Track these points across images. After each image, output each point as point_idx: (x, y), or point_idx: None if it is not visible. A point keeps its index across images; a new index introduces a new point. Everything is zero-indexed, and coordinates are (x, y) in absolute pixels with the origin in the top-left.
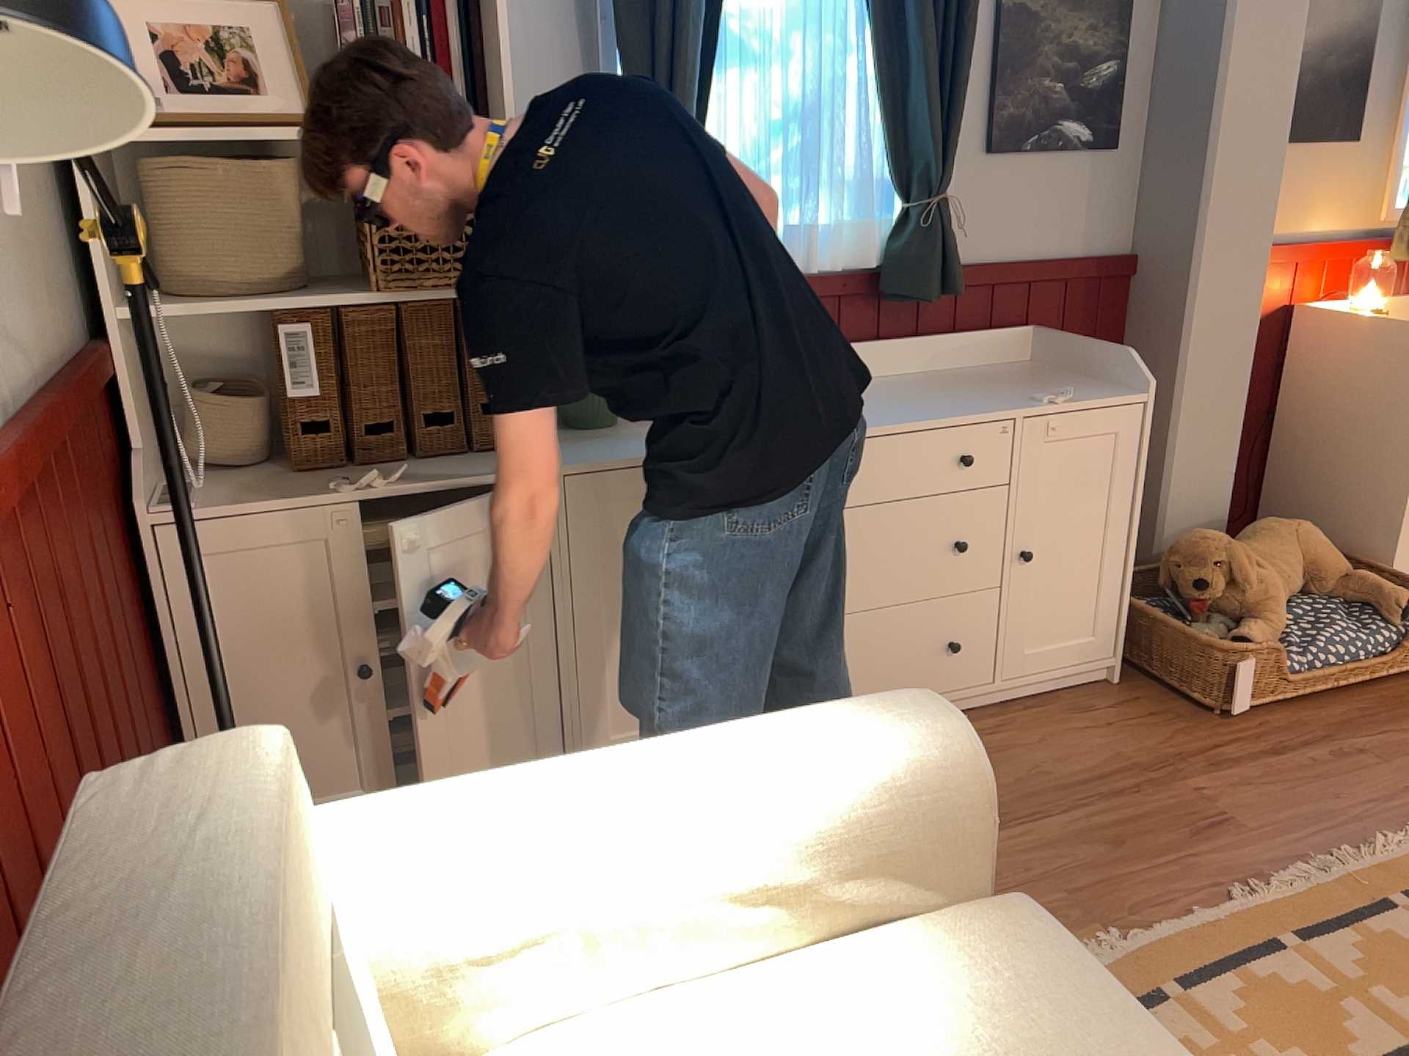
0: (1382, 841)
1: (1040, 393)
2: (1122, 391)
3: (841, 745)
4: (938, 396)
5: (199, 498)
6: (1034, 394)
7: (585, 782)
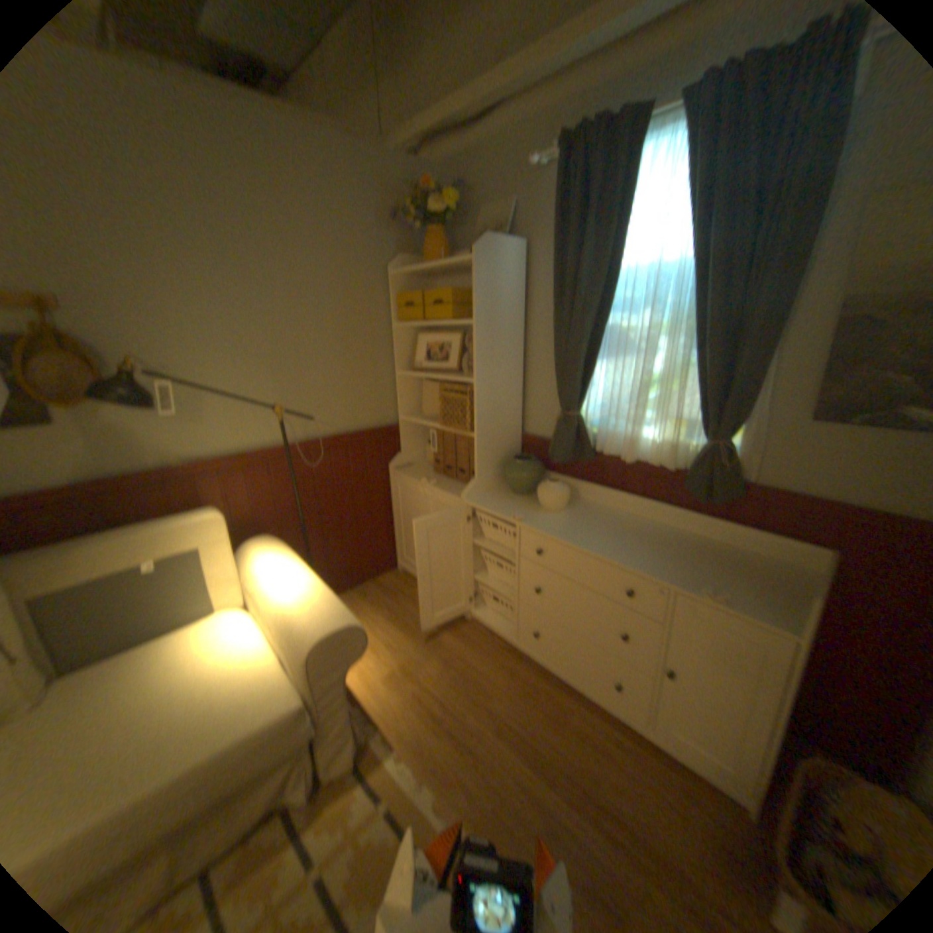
0: None
1: (715, 587)
2: (793, 624)
3: (305, 614)
4: (667, 555)
5: (406, 470)
6: (719, 586)
7: (284, 574)
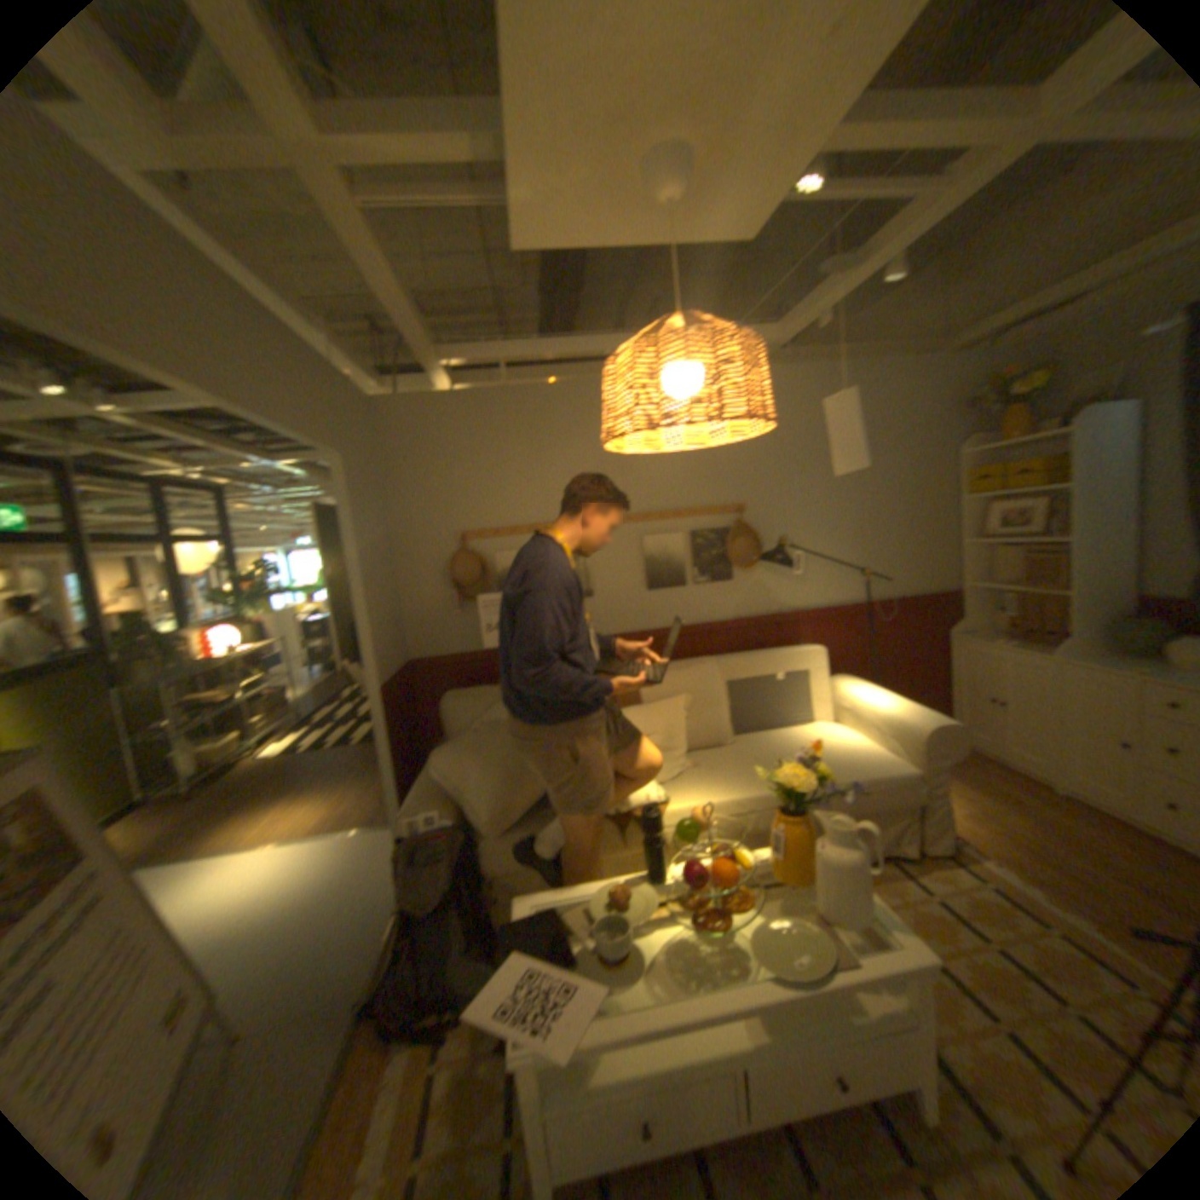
0: None
1: None
2: None
3: (915, 715)
4: None
5: (971, 636)
6: None
7: (880, 694)
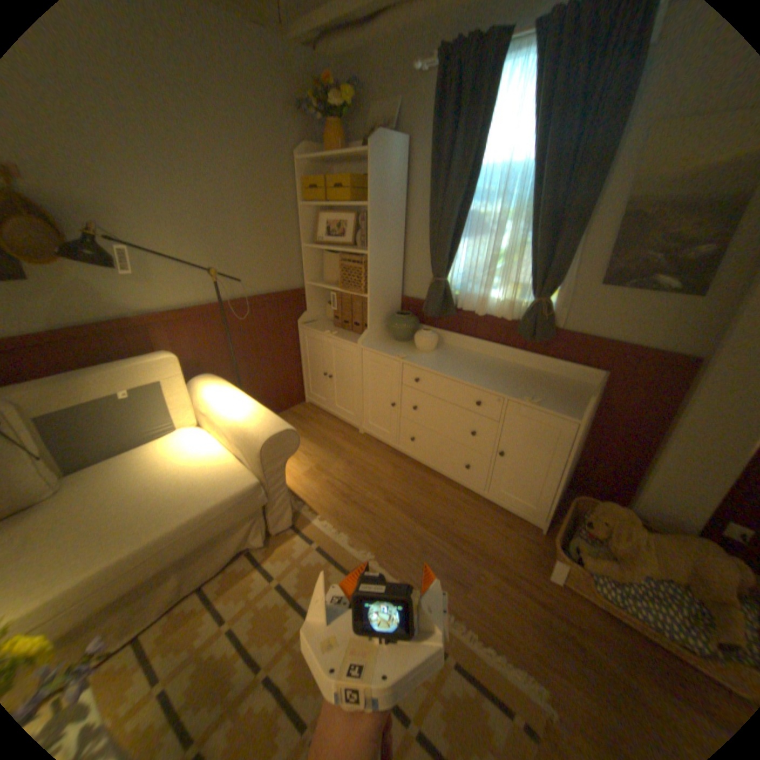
0: (498, 654)
1: (532, 395)
2: (576, 413)
3: (254, 421)
4: (503, 377)
5: (311, 324)
6: (535, 394)
7: (230, 397)
